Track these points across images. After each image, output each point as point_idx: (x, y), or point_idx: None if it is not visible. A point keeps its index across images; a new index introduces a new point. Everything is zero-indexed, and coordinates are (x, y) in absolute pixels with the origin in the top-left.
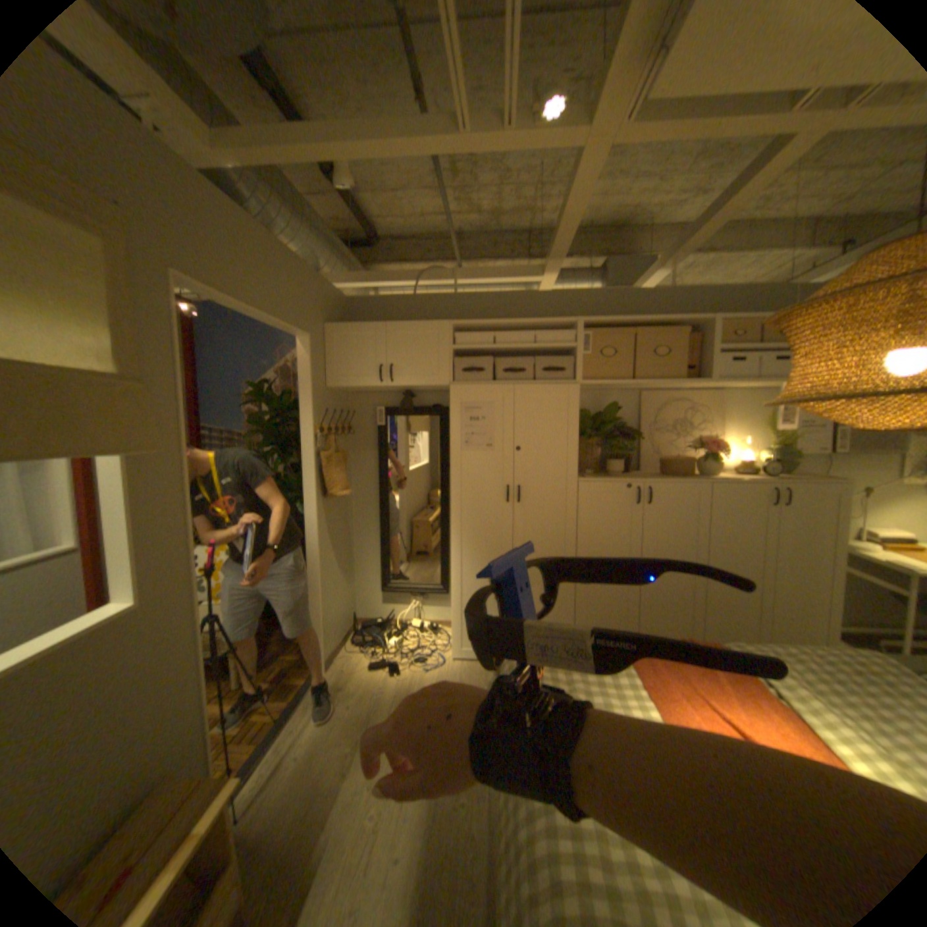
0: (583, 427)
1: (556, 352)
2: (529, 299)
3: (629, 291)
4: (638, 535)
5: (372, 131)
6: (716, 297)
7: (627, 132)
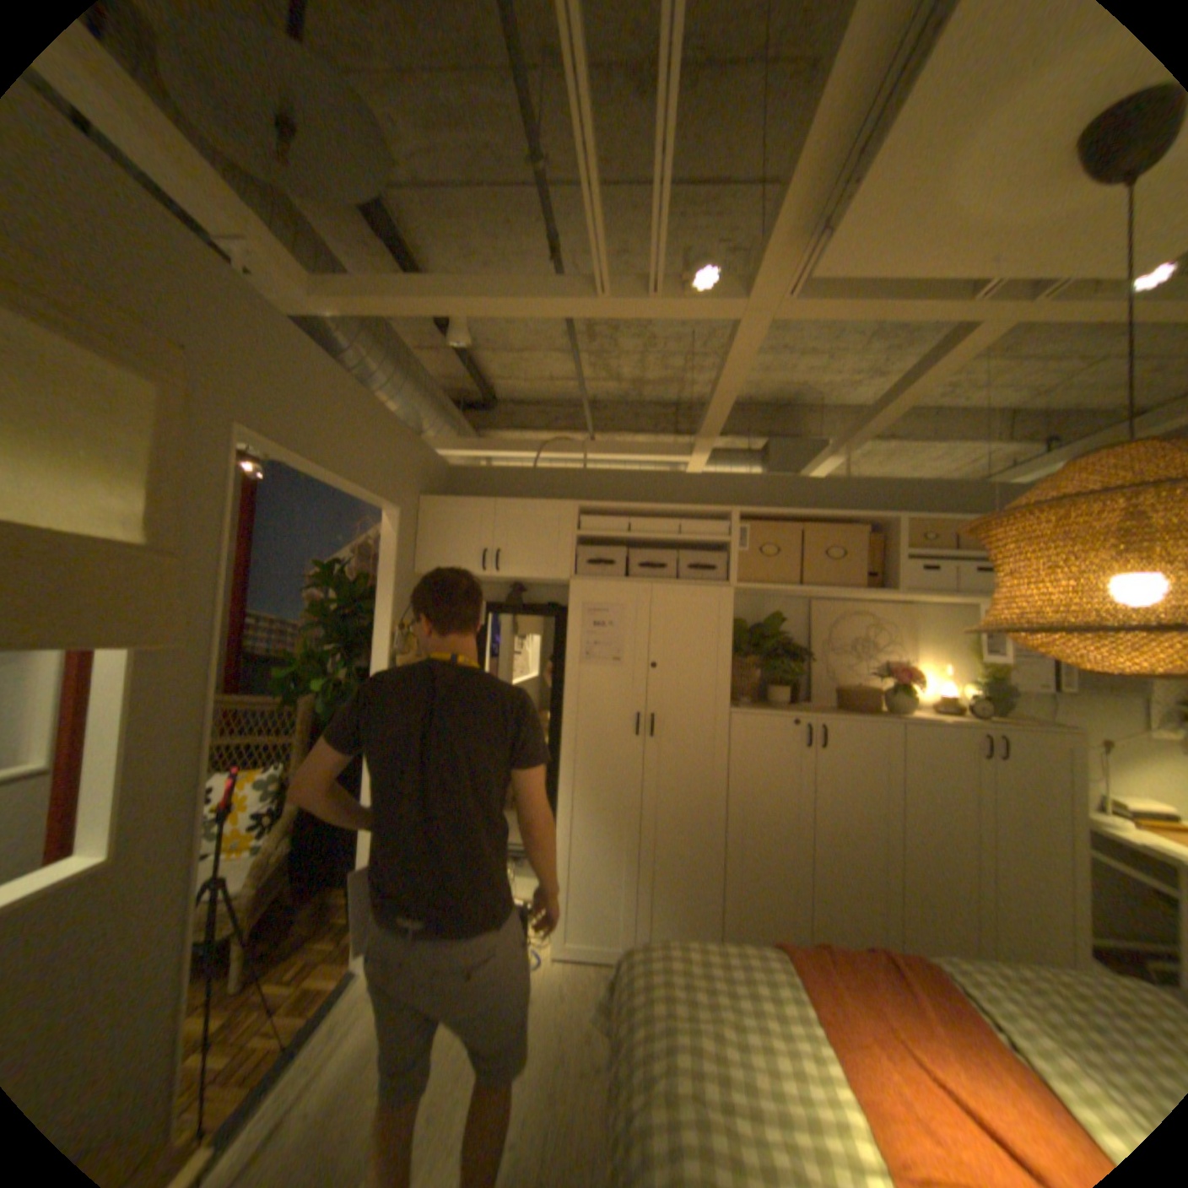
0: (738, 641)
1: (705, 547)
2: (674, 482)
3: (794, 479)
4: (810, 791)
5: (497, 289)
6: (900, 493)
7: (789, 308)
